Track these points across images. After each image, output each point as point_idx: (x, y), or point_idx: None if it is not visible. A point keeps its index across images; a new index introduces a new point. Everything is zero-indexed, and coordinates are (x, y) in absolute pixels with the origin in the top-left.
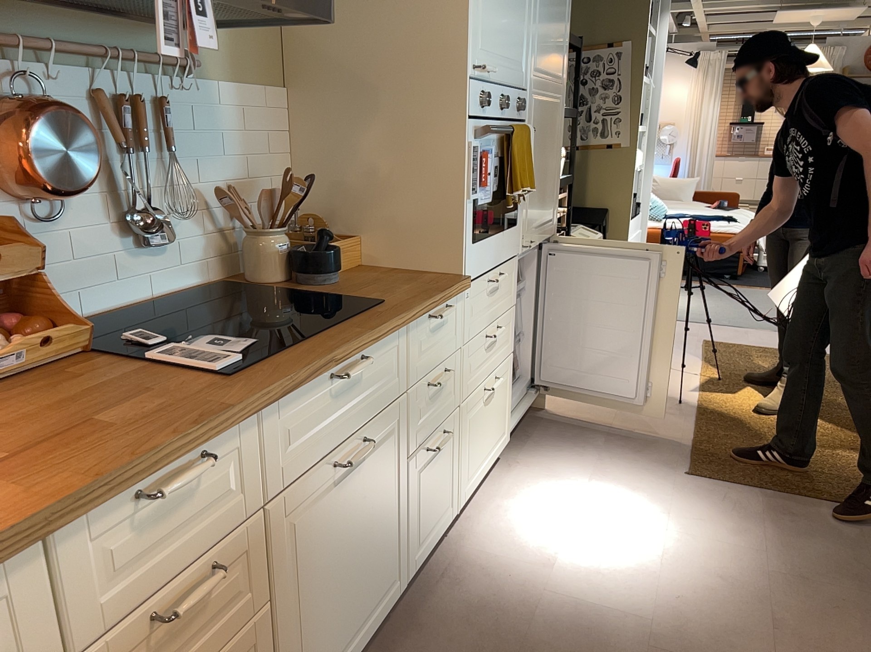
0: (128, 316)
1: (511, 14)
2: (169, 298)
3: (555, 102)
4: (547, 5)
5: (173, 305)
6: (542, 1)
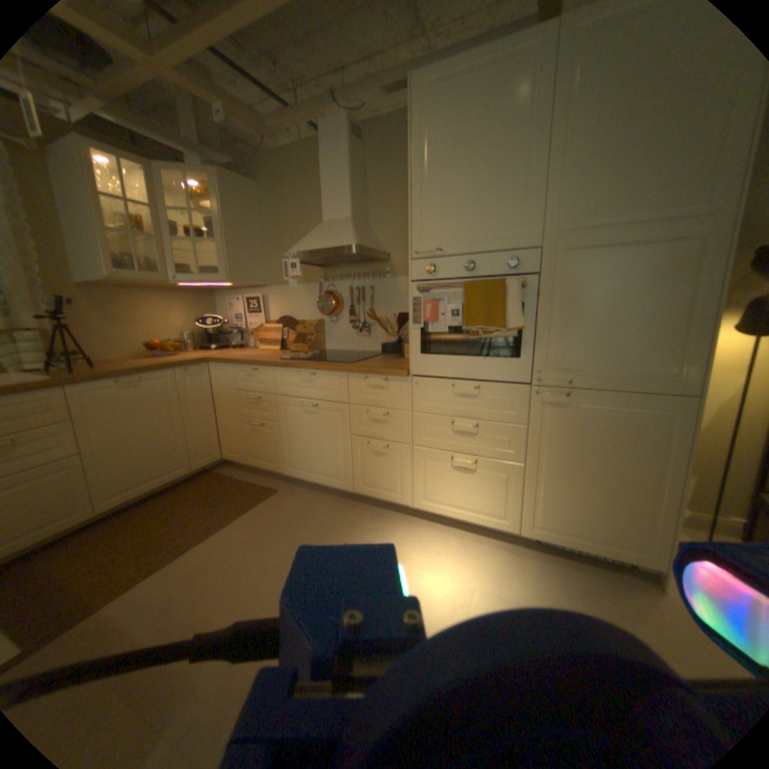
0: (352, 354)
1: (484, 196)
2: (367, 353)
3: (679, 235)
4: (609, 145)
5: (362, 354)
6: (582, 150)
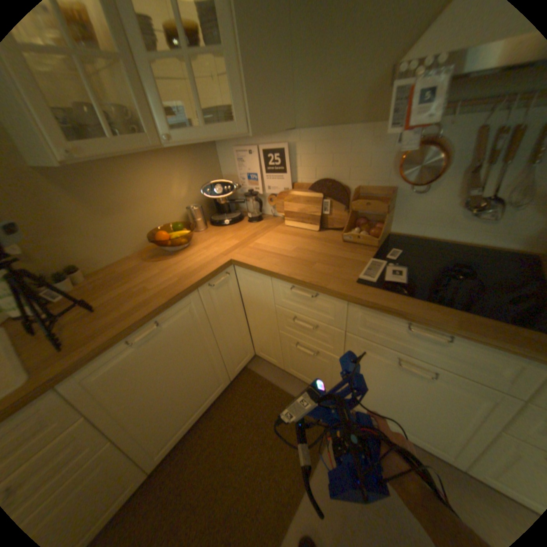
0: (444, 244)
1: None
2: (480, 247)
3: None
4: None
5: (473, 250)
6: None
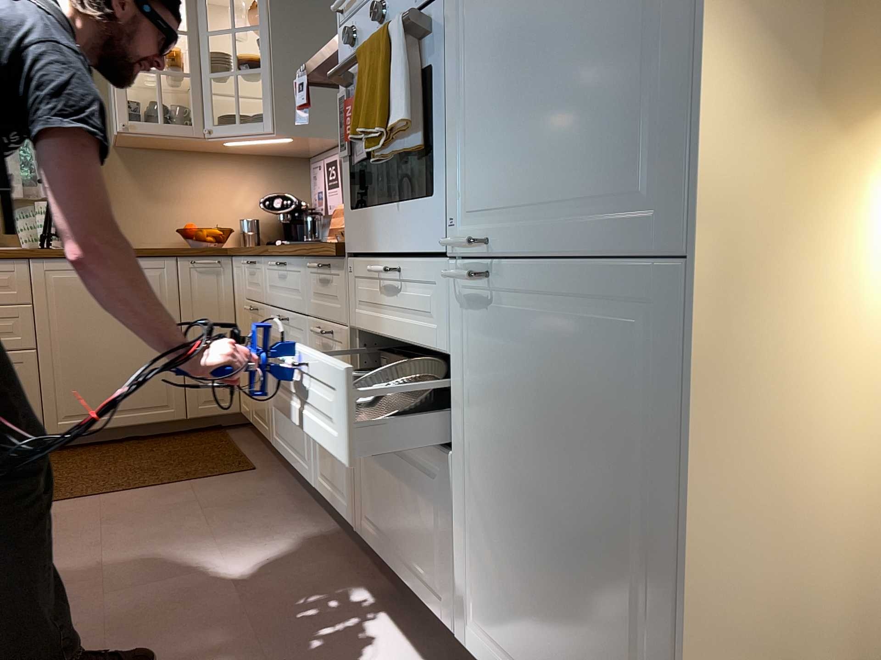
0: None
1: None
2: None
3: None
4: None
5: None
6: None
